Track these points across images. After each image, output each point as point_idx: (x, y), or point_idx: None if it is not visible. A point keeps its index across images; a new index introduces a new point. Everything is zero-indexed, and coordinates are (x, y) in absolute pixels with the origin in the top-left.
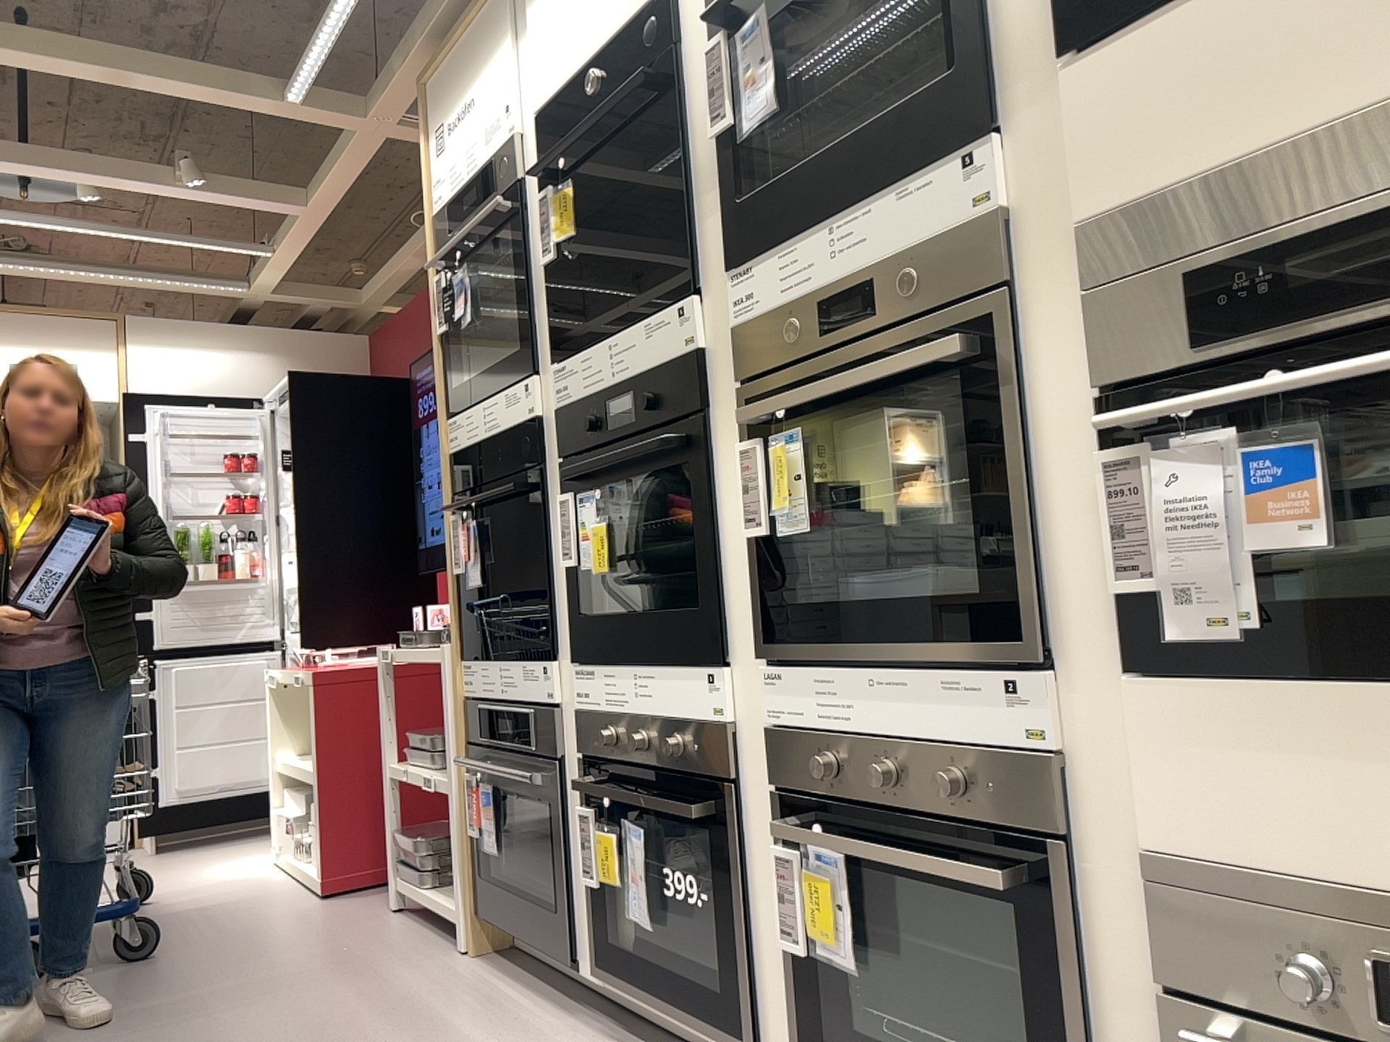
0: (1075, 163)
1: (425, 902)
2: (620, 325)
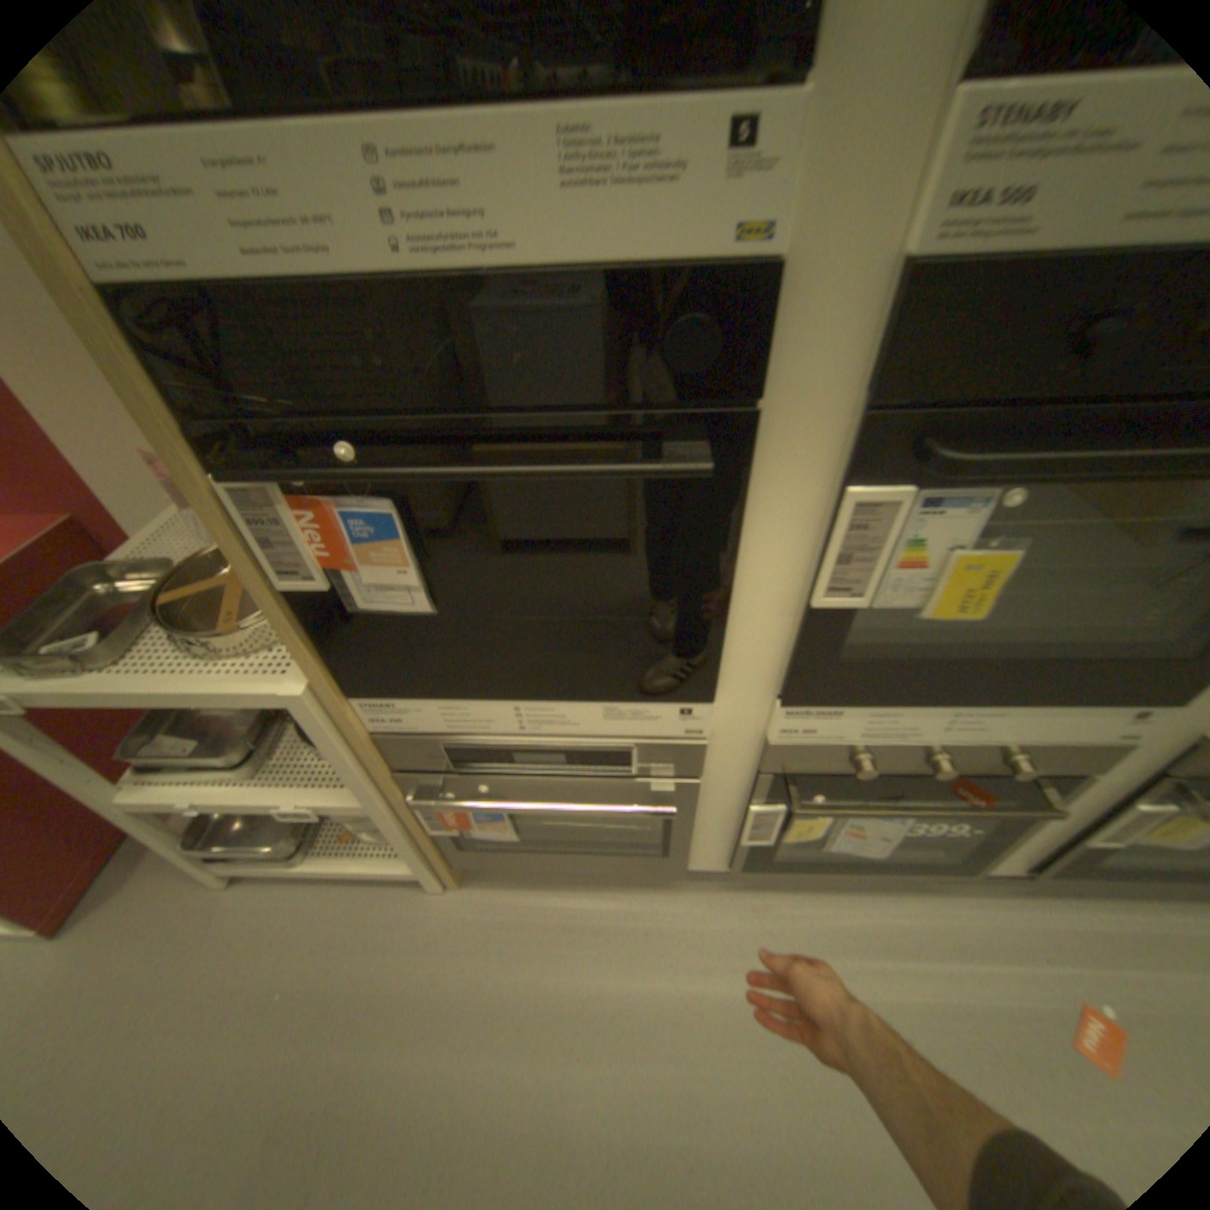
0: None
1: (313, 876)
2: None
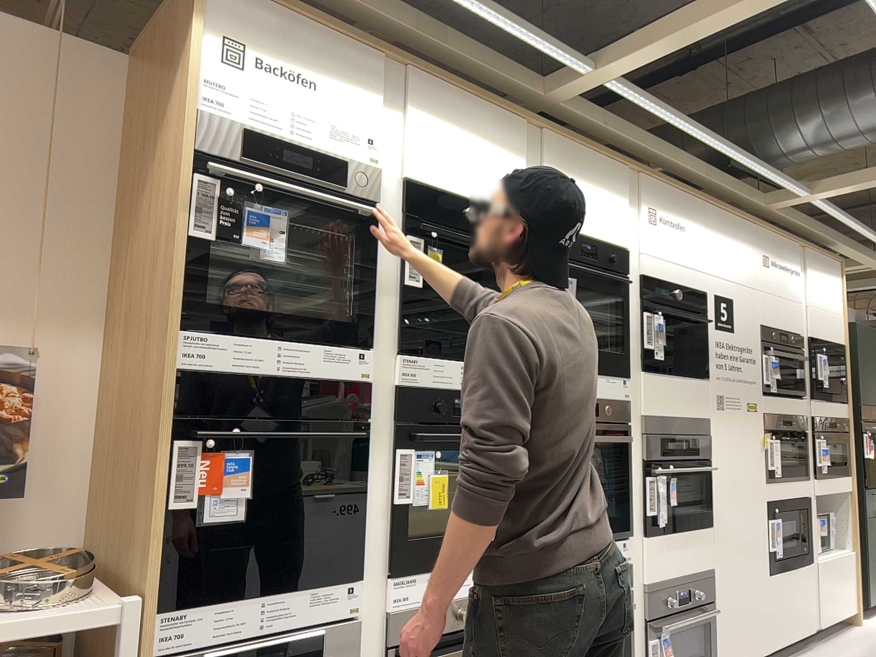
0: (638, 397)
1: None
2: (460, 355)
